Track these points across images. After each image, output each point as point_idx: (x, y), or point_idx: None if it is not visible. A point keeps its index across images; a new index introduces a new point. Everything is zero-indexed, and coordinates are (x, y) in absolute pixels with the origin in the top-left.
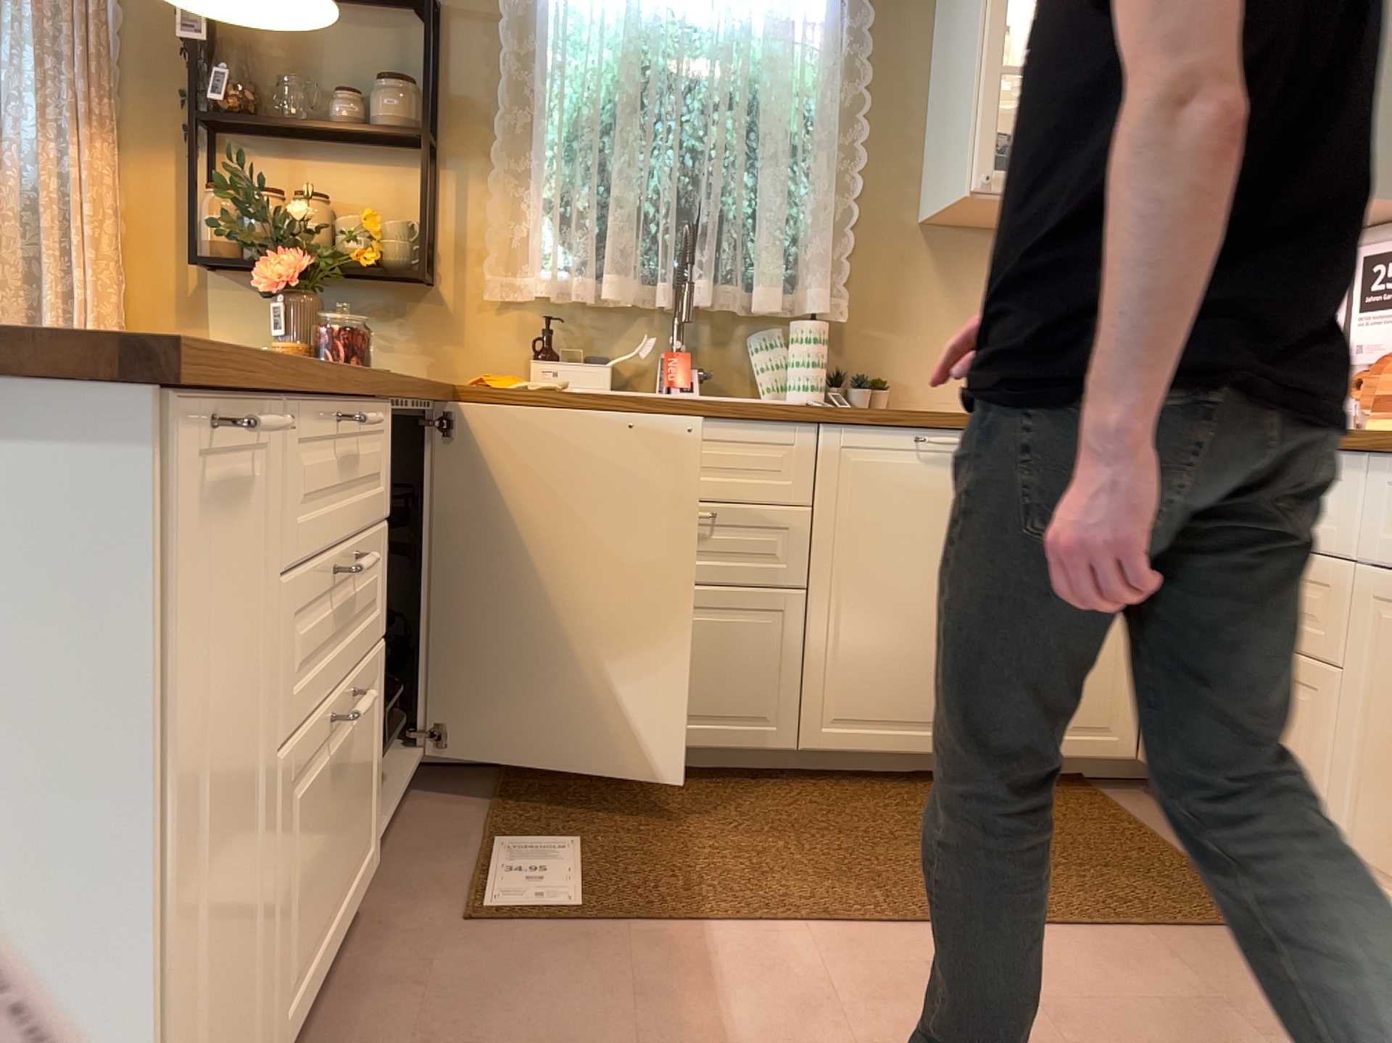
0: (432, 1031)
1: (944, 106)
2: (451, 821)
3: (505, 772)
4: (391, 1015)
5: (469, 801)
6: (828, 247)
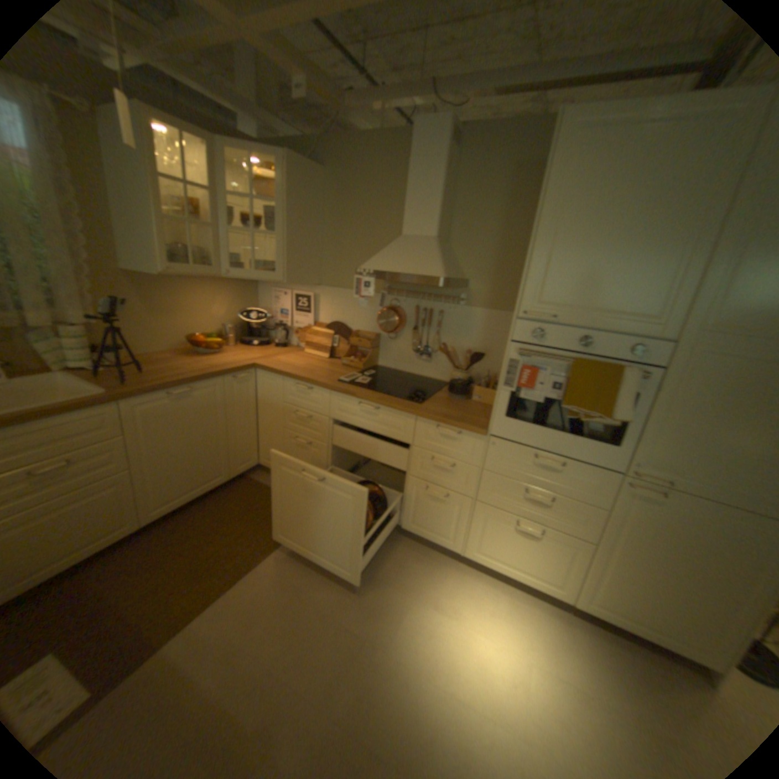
0: None
1: (120, 217)
2: None
3: None
4: None
5: None
6: (70, 290)
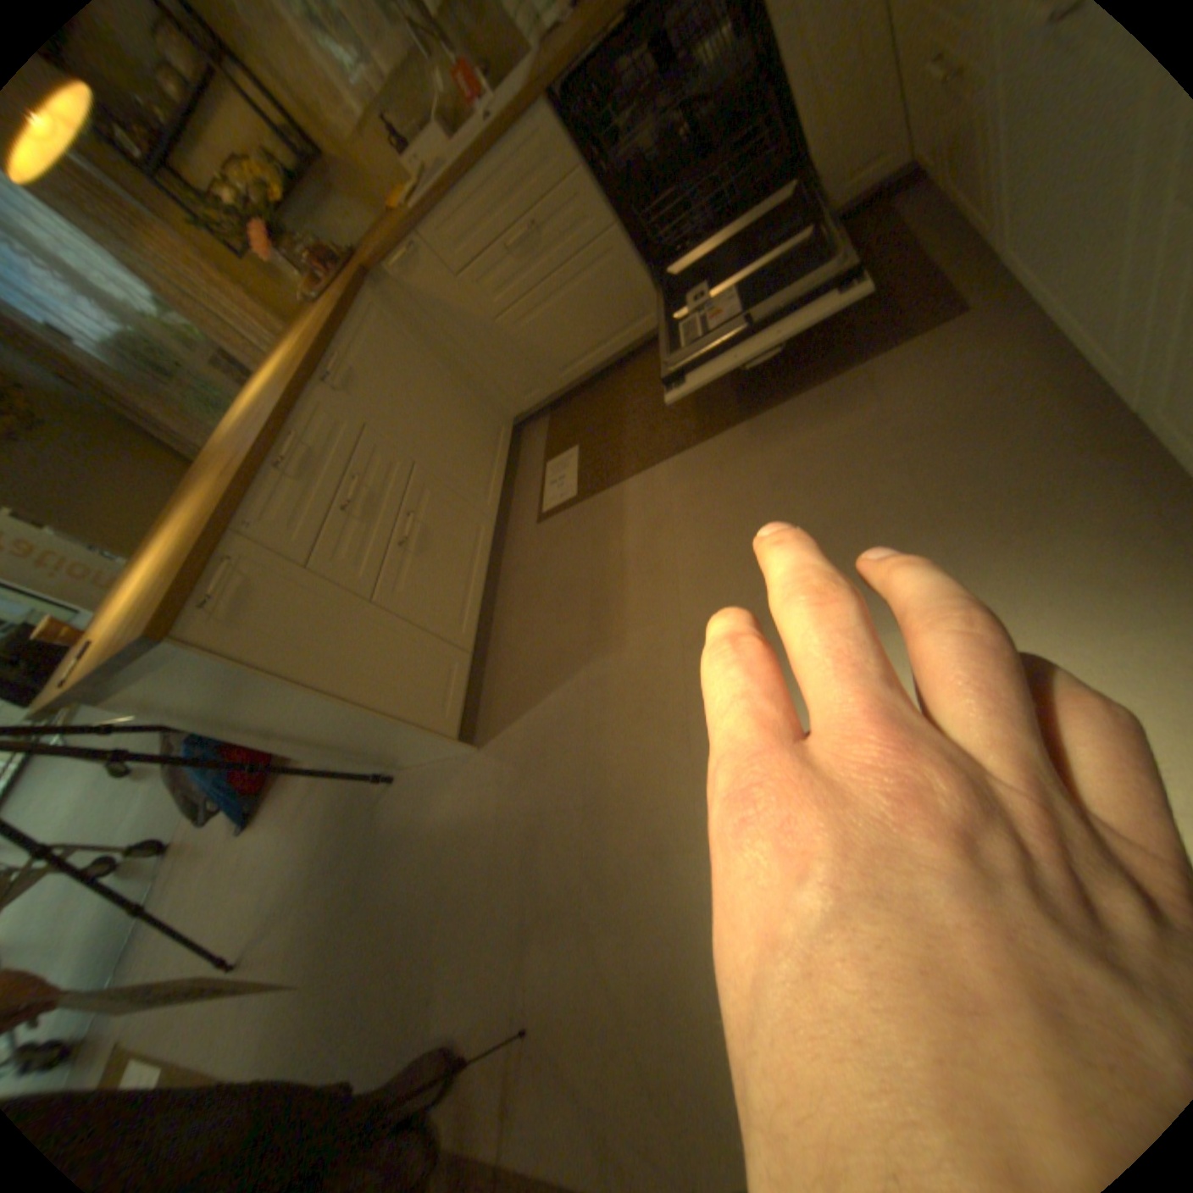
0: (532, 584)
1: None
2: (534, 456)
3: (553, 408)
4: (521, 581)
5: (541, 438)
6: None
